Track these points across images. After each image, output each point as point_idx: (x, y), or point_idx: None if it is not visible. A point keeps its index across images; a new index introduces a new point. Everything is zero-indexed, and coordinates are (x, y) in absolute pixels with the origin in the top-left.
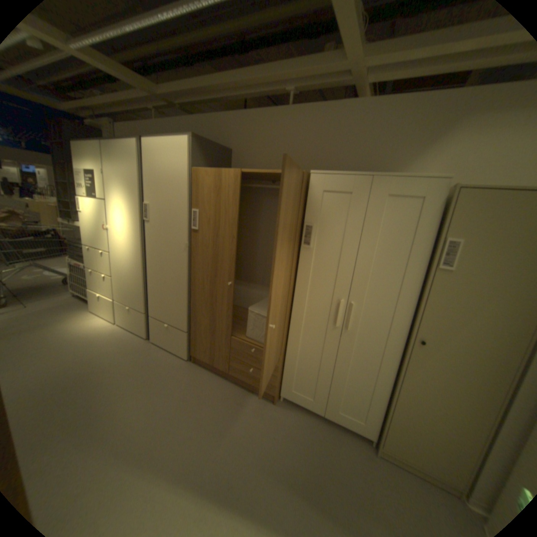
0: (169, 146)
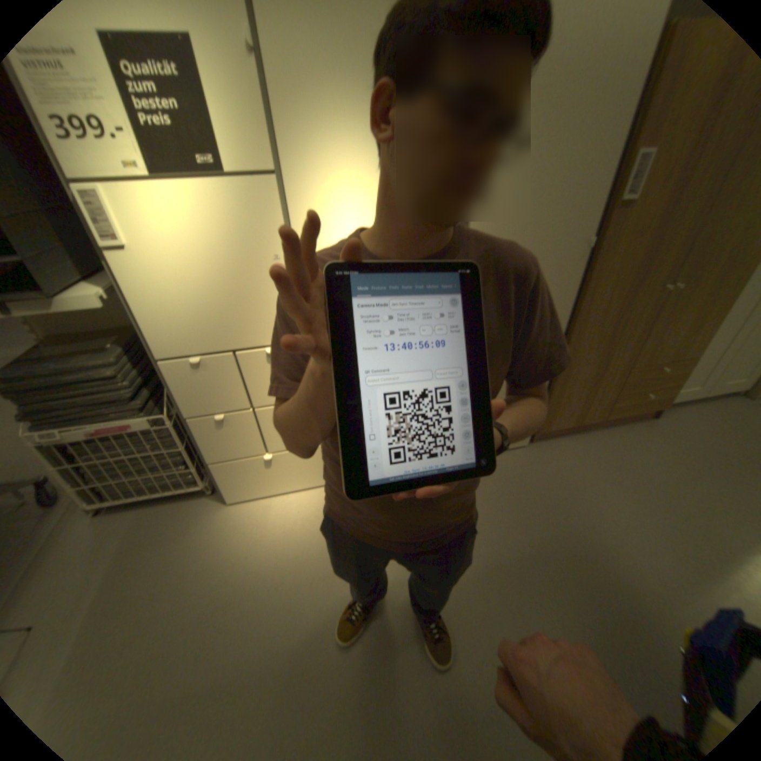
0: None
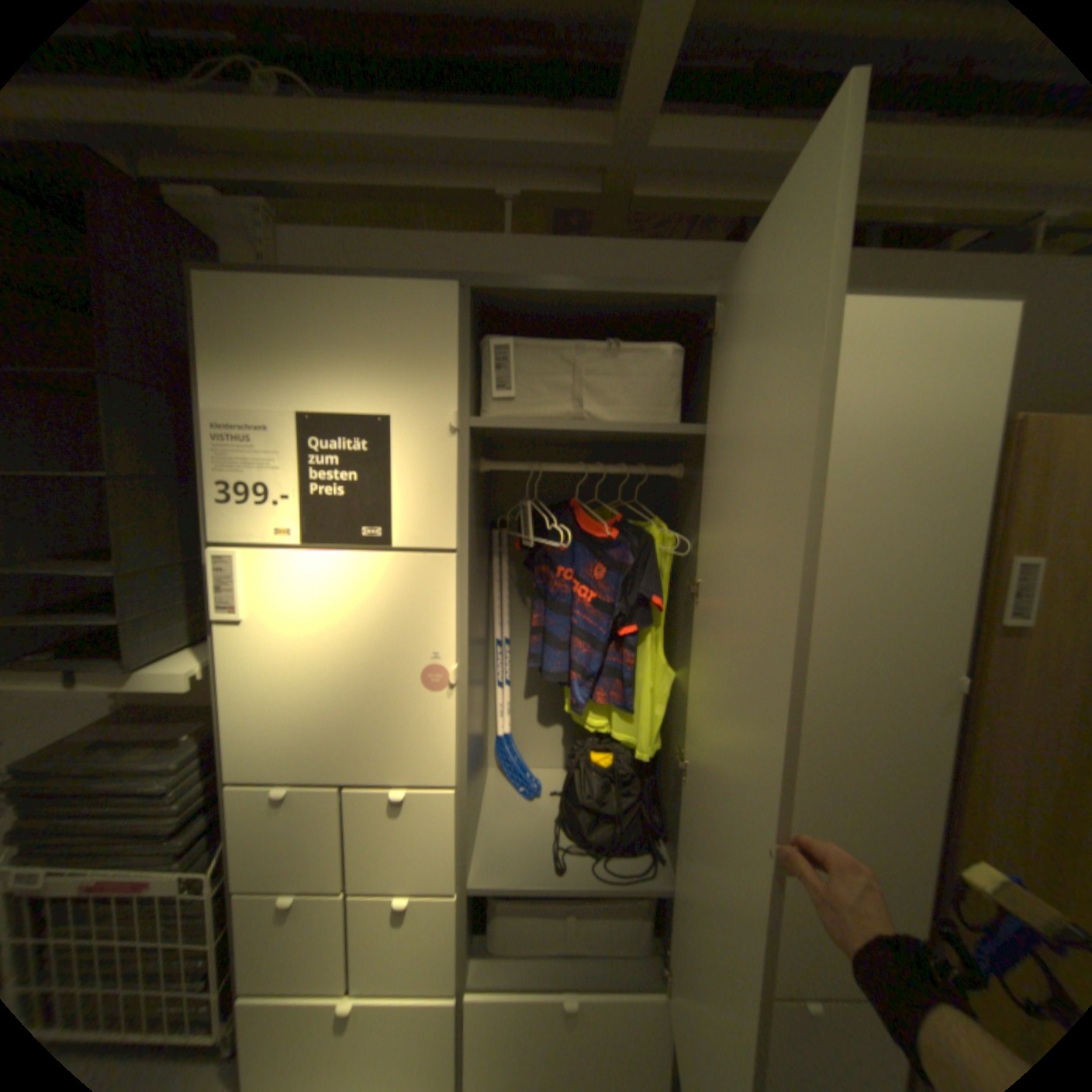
0: (923, 334)
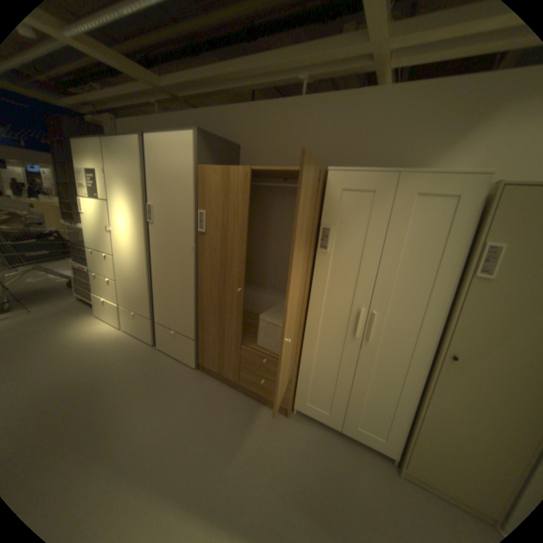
0: (173, 143)
